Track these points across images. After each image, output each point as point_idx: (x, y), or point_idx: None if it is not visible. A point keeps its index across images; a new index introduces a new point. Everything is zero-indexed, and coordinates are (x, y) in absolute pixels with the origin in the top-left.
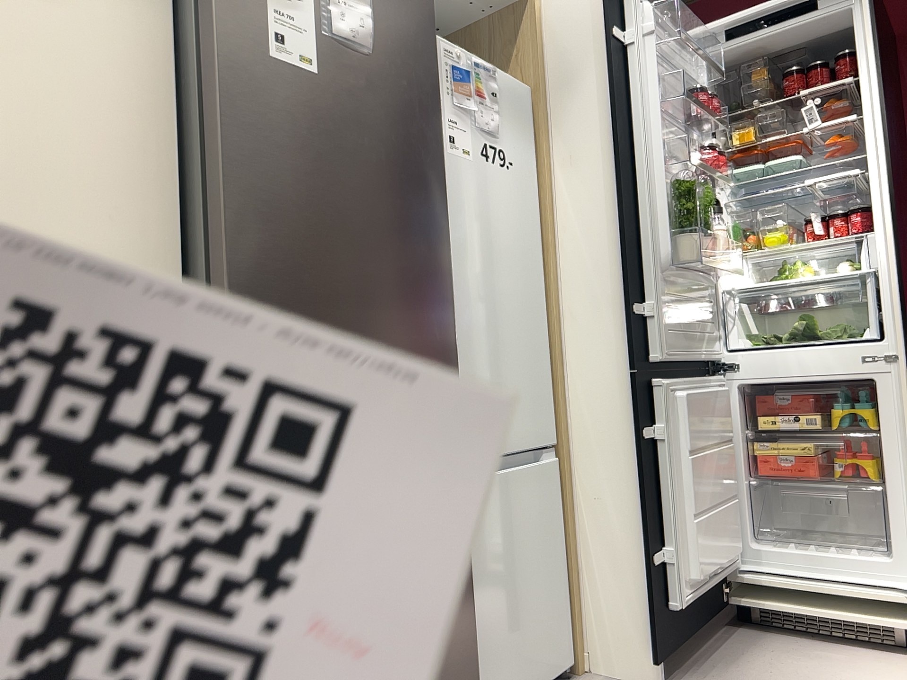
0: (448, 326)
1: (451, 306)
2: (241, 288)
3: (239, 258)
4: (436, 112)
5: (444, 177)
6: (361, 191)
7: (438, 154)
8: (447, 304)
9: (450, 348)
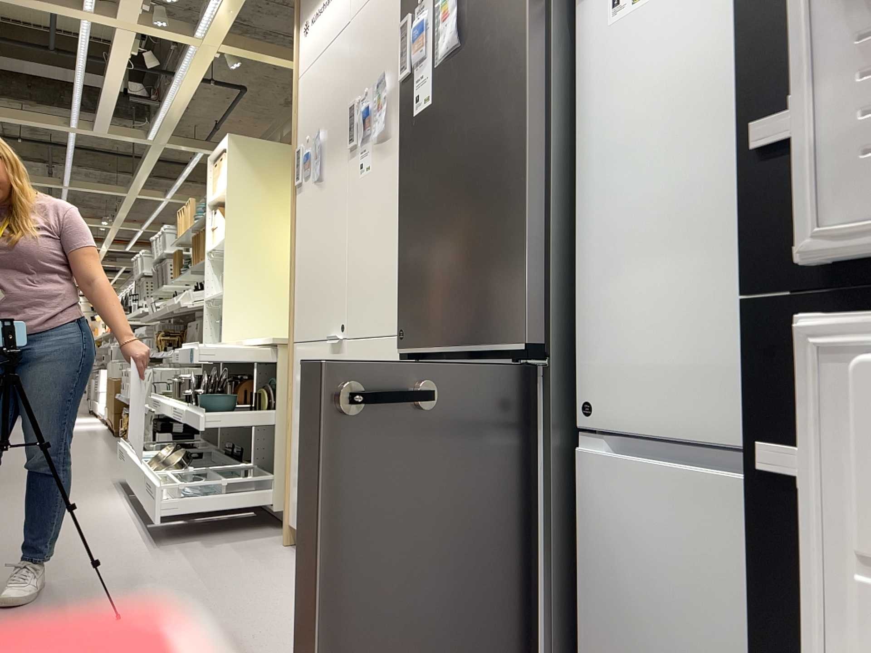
0: (520, 270)
1: (525, 245)
2: (402, 275)
3: (402, 257)
4: (522, 31)
5: (526, 100)
6: (452, 173)
7: (522, 78)
8: (520, 246)
9: (520, 295)
